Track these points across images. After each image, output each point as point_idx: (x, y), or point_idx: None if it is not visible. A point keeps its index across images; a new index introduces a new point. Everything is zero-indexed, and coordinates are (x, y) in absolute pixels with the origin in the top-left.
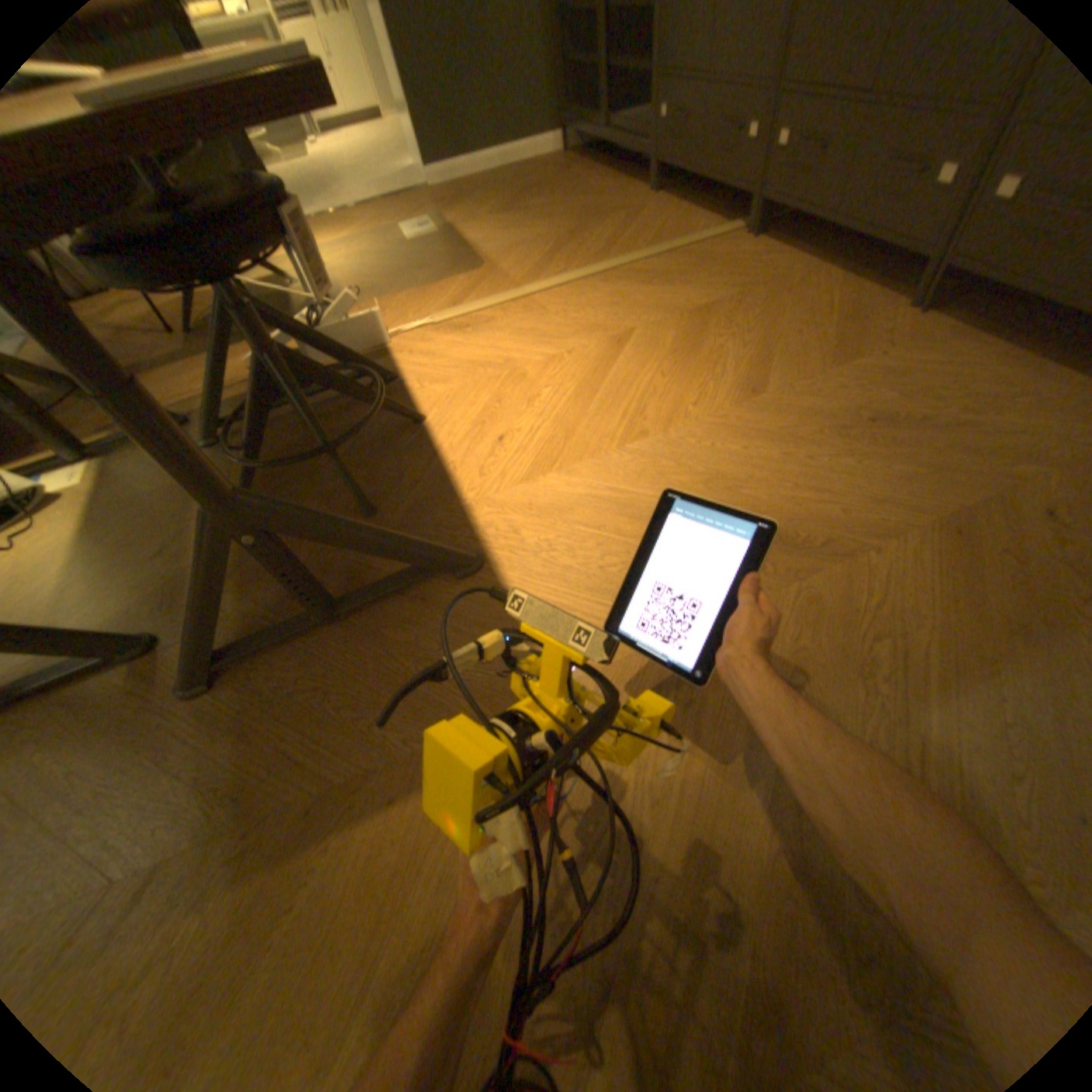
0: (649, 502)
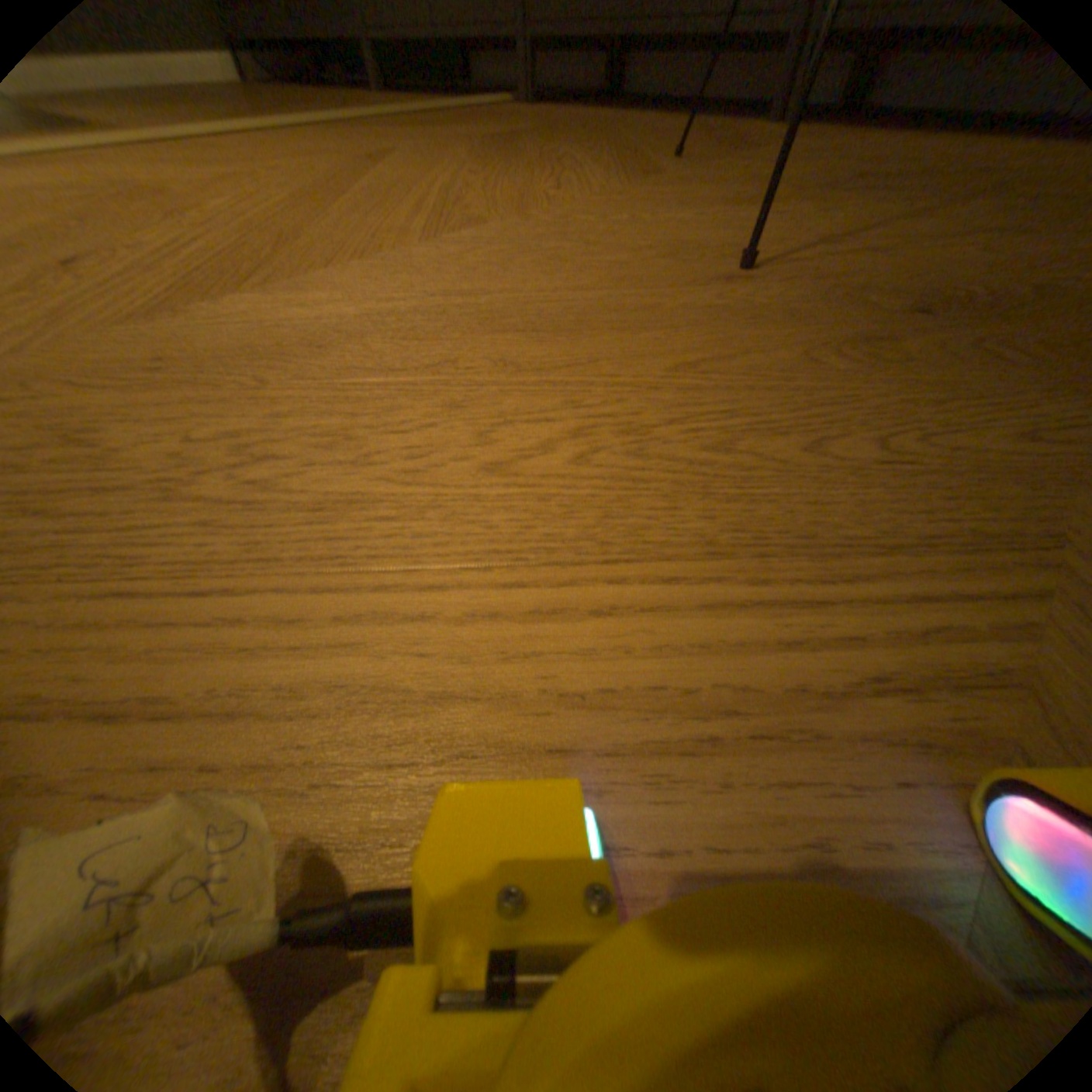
0: (559, 301)
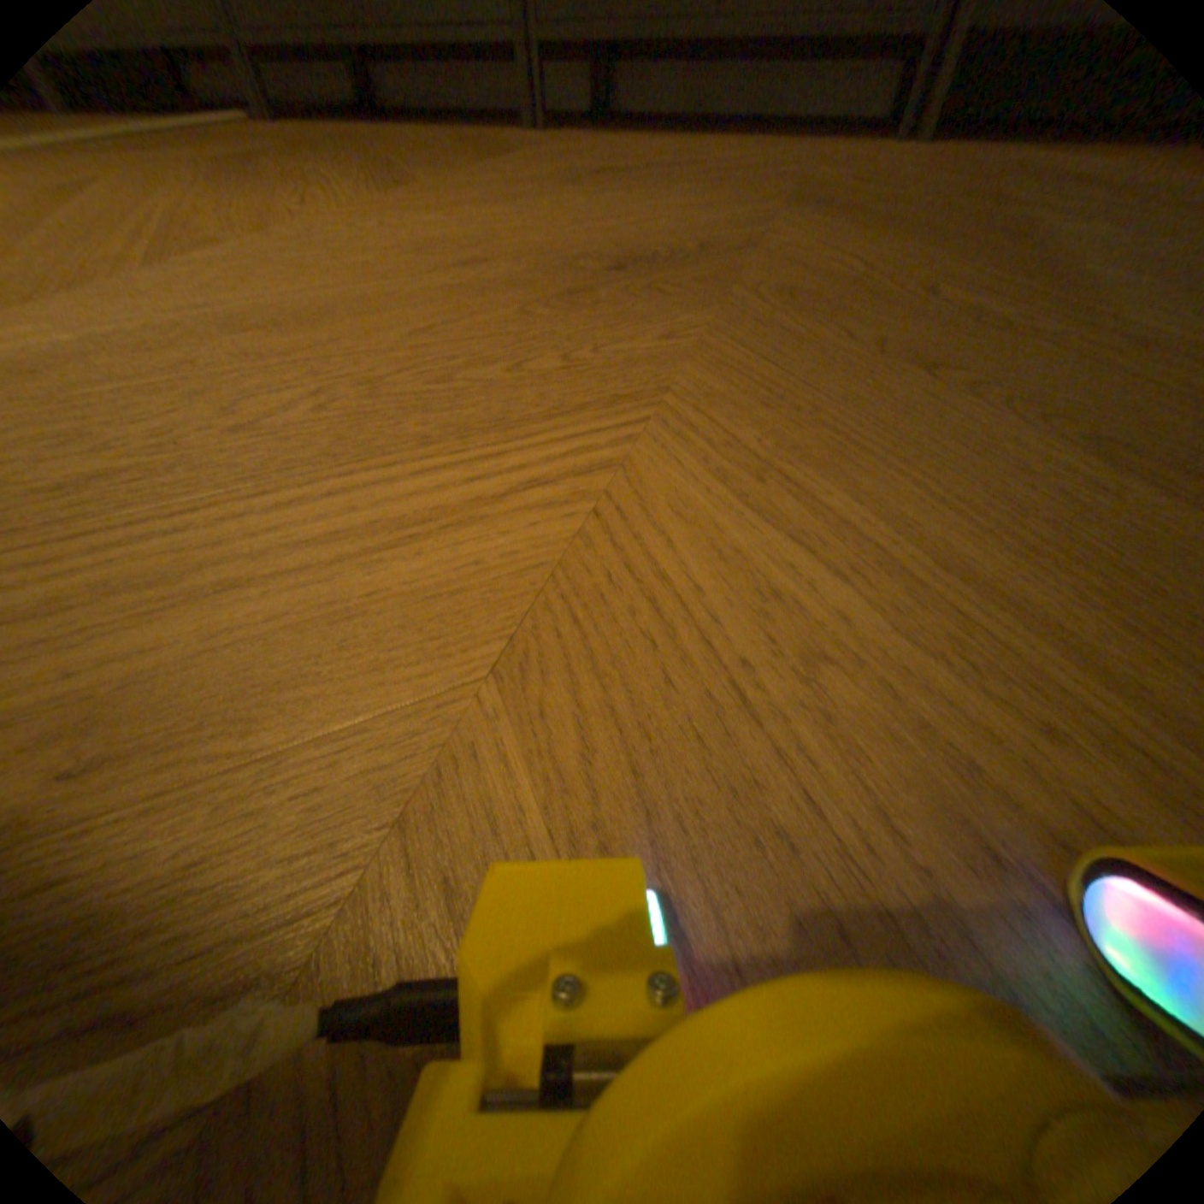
0: (312, 295)
